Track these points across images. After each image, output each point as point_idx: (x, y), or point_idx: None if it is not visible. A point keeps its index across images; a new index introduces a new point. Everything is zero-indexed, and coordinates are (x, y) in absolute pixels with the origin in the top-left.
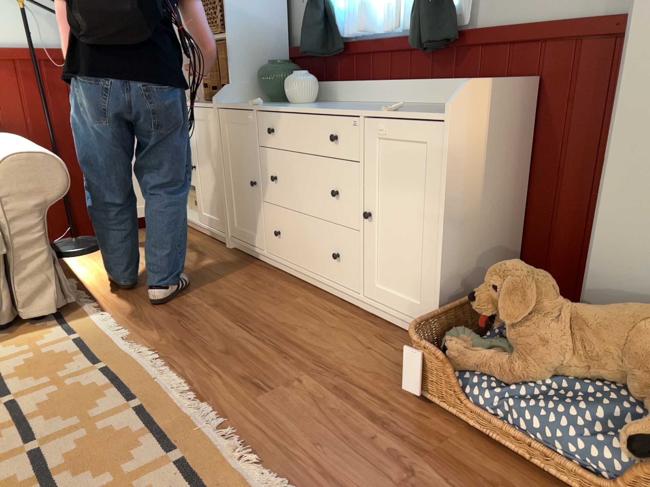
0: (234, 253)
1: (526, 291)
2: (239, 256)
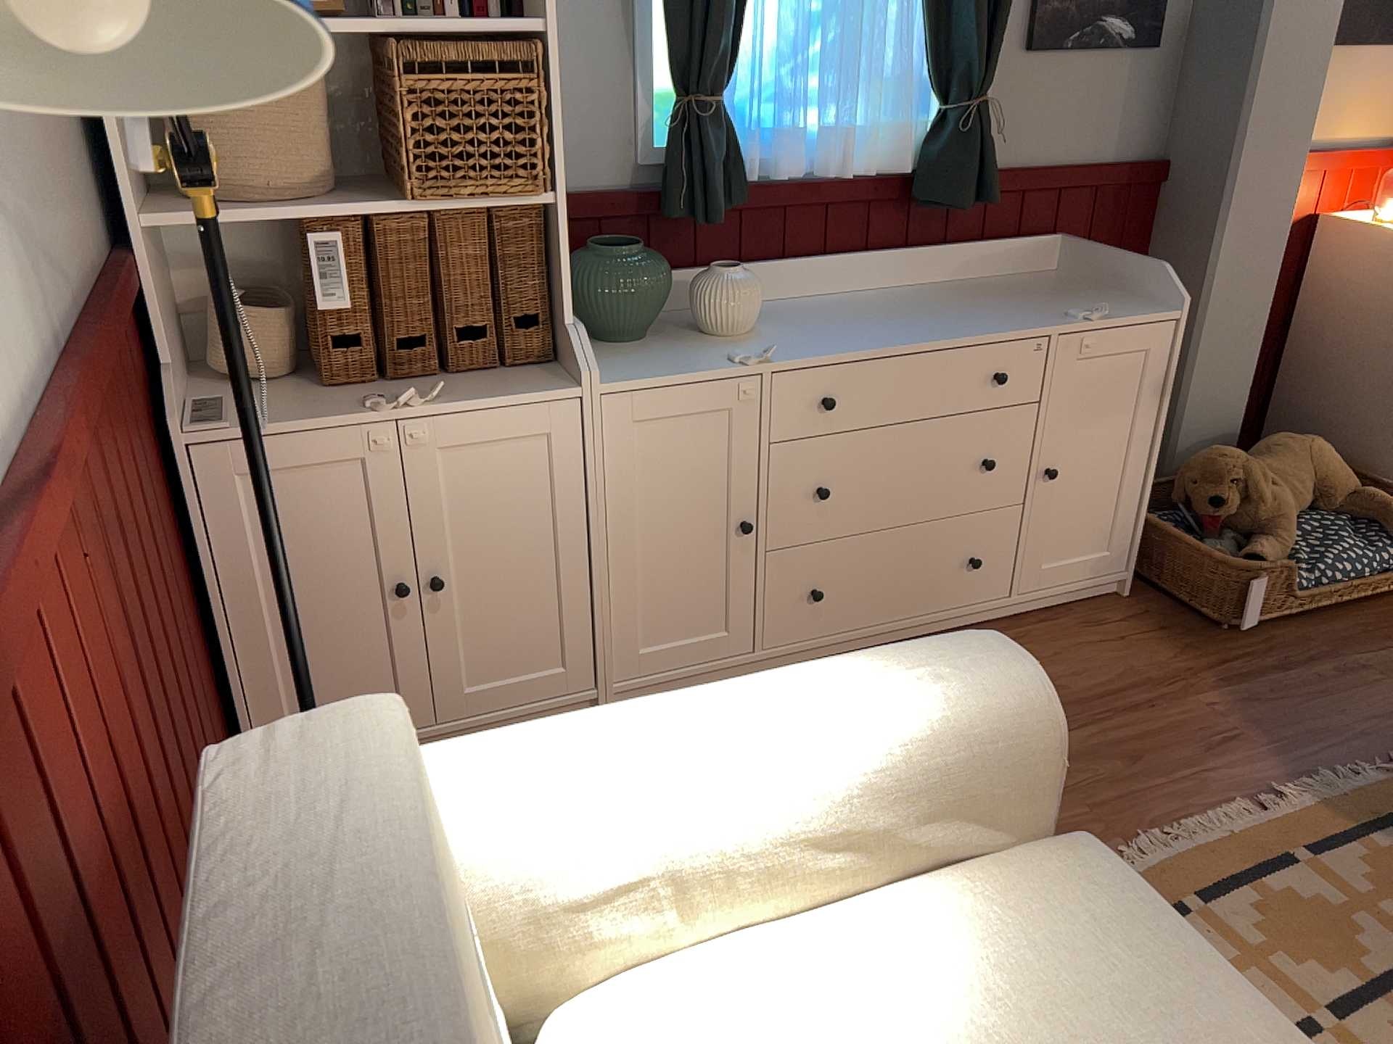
0: None
1: (1259, 470)
2: None
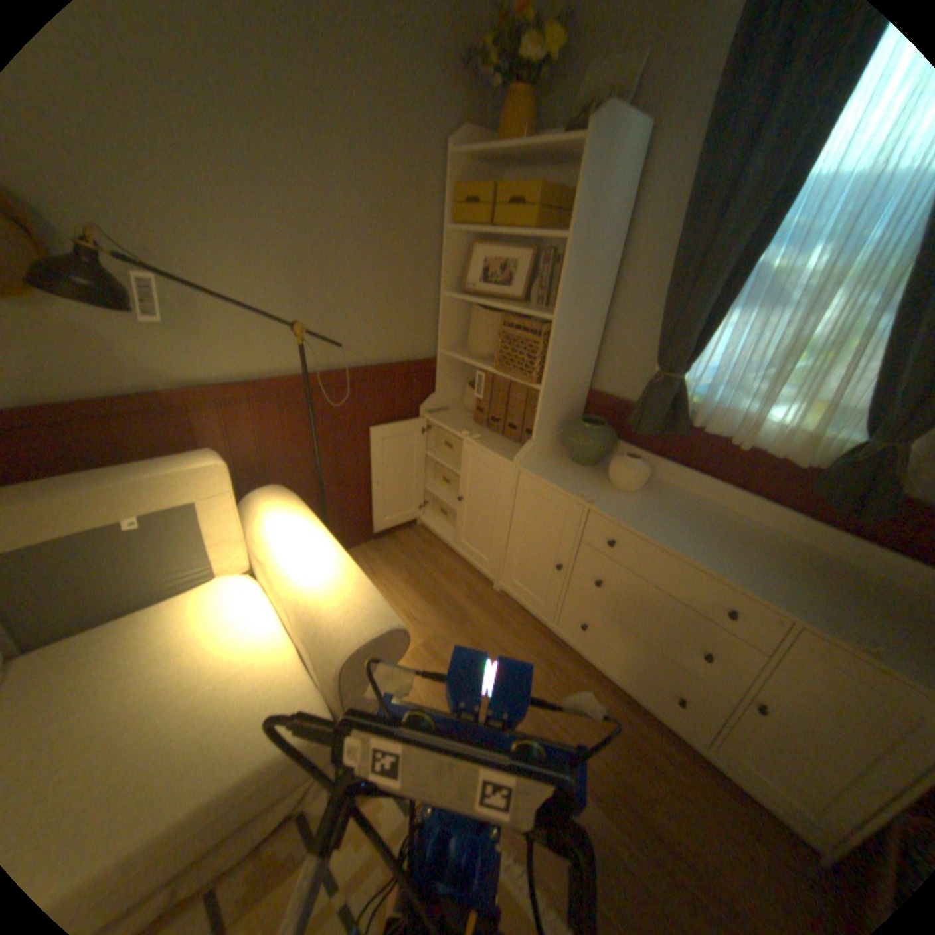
0: (507, 603)
1: None
2: (515, 609)
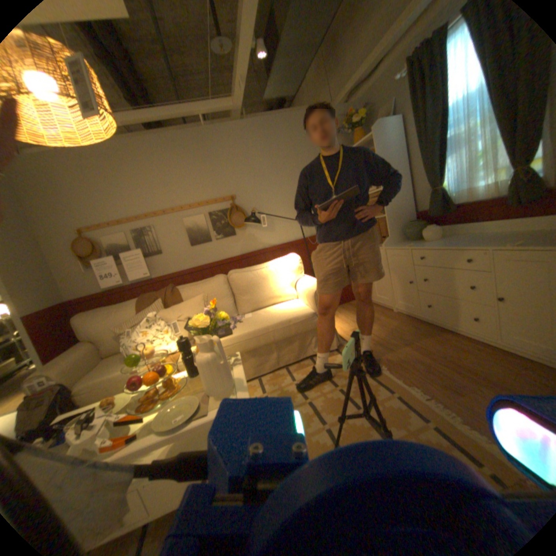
0: (400, 315)
1: None
2: (404, 316)
